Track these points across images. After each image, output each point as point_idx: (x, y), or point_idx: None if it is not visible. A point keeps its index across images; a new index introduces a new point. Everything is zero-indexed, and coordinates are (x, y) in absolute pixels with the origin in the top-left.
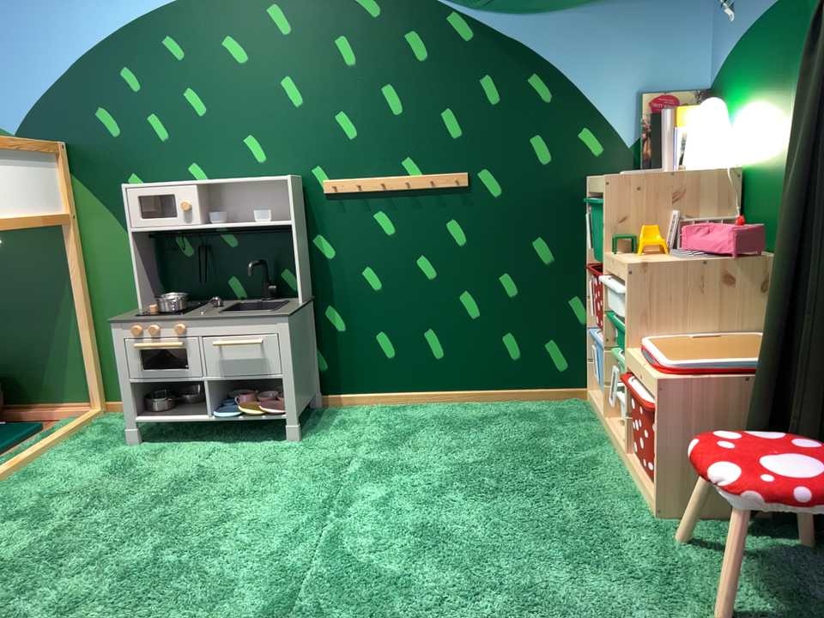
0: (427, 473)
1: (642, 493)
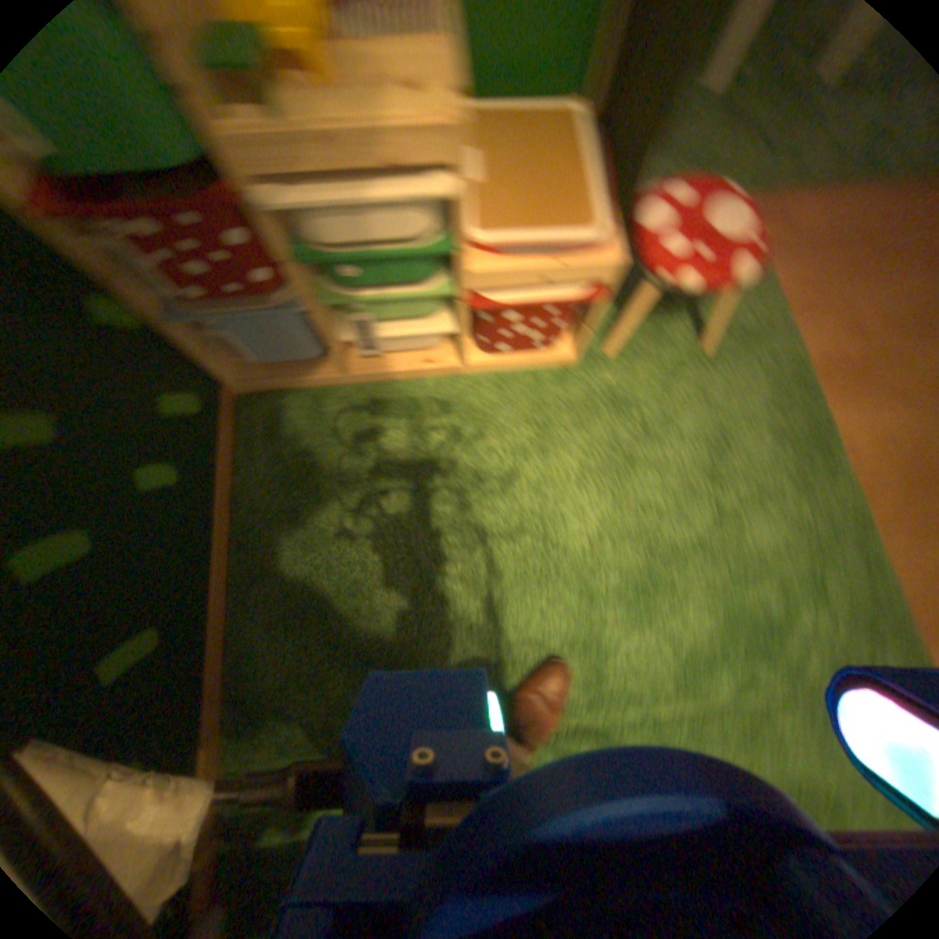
0: (491, 607)
1: (523, 367)
